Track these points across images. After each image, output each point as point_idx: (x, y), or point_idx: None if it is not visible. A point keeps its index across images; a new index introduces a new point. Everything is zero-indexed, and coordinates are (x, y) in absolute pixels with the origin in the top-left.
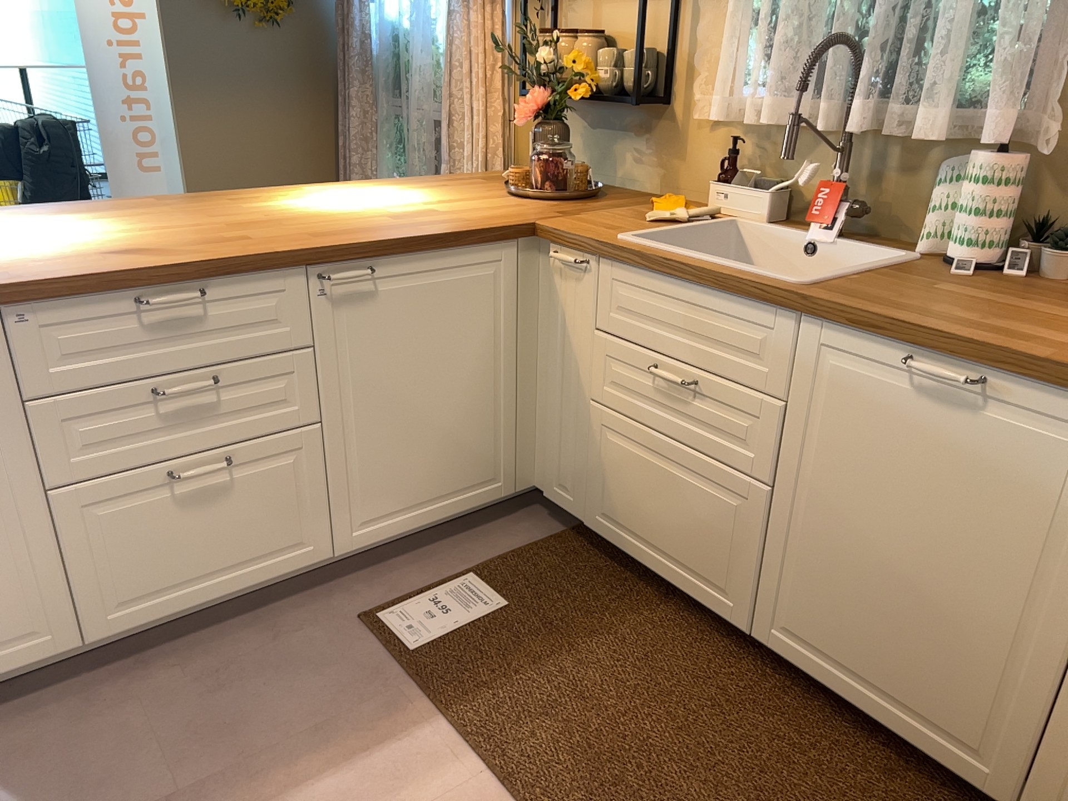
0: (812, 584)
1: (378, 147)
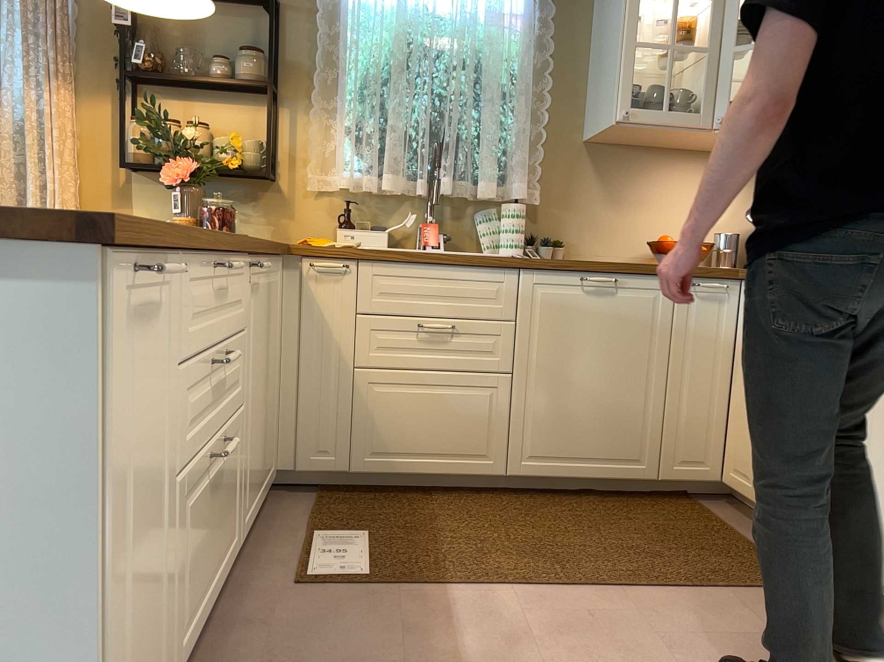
0: (545, 419)
1: None
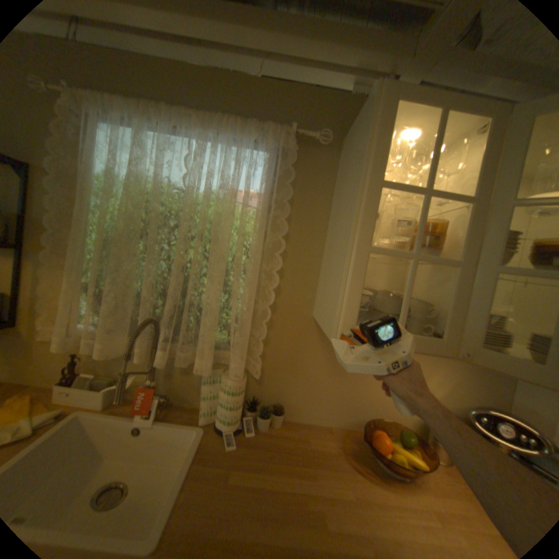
0: None
1: None
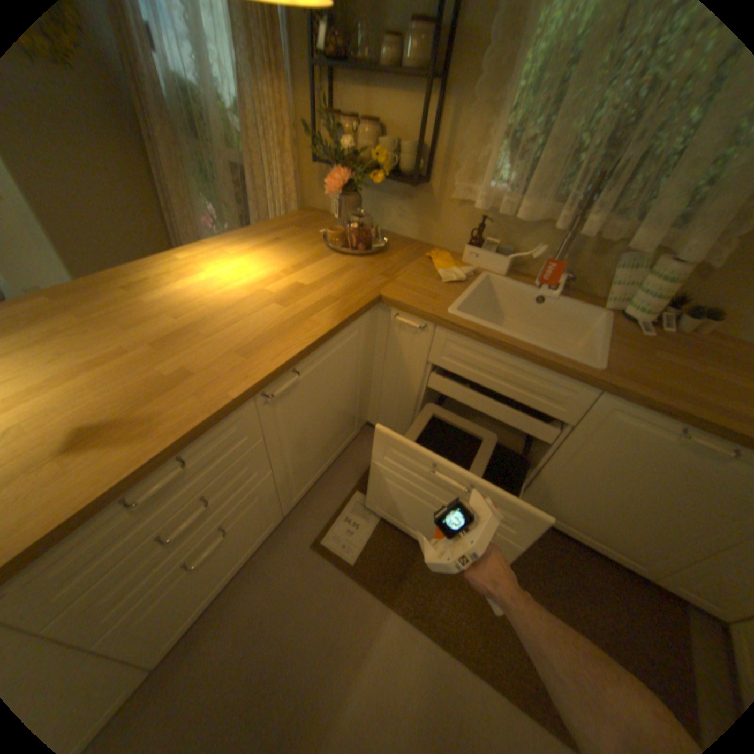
0: (565, 498)
1: (185, 175)
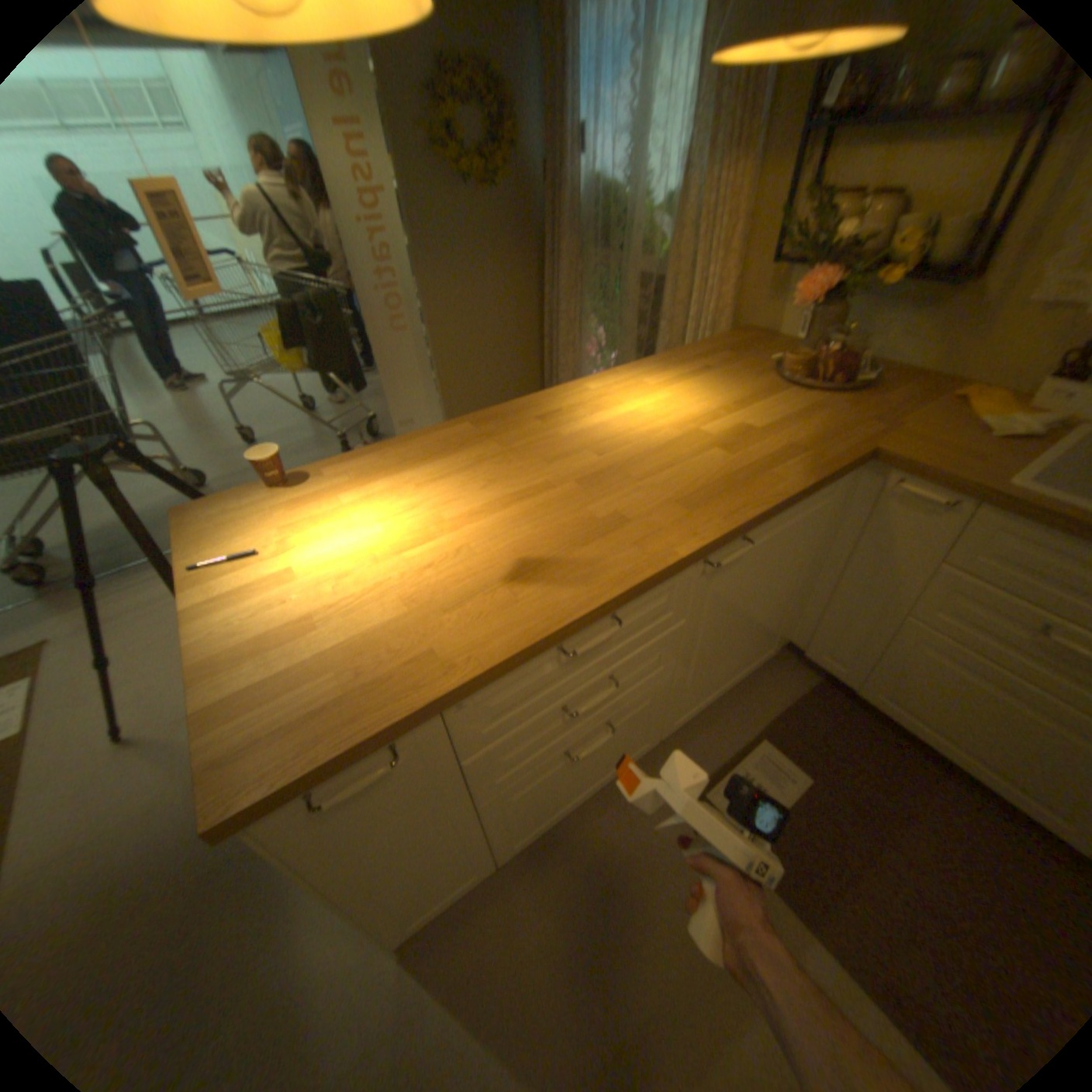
0: None
1: (581, 293)
